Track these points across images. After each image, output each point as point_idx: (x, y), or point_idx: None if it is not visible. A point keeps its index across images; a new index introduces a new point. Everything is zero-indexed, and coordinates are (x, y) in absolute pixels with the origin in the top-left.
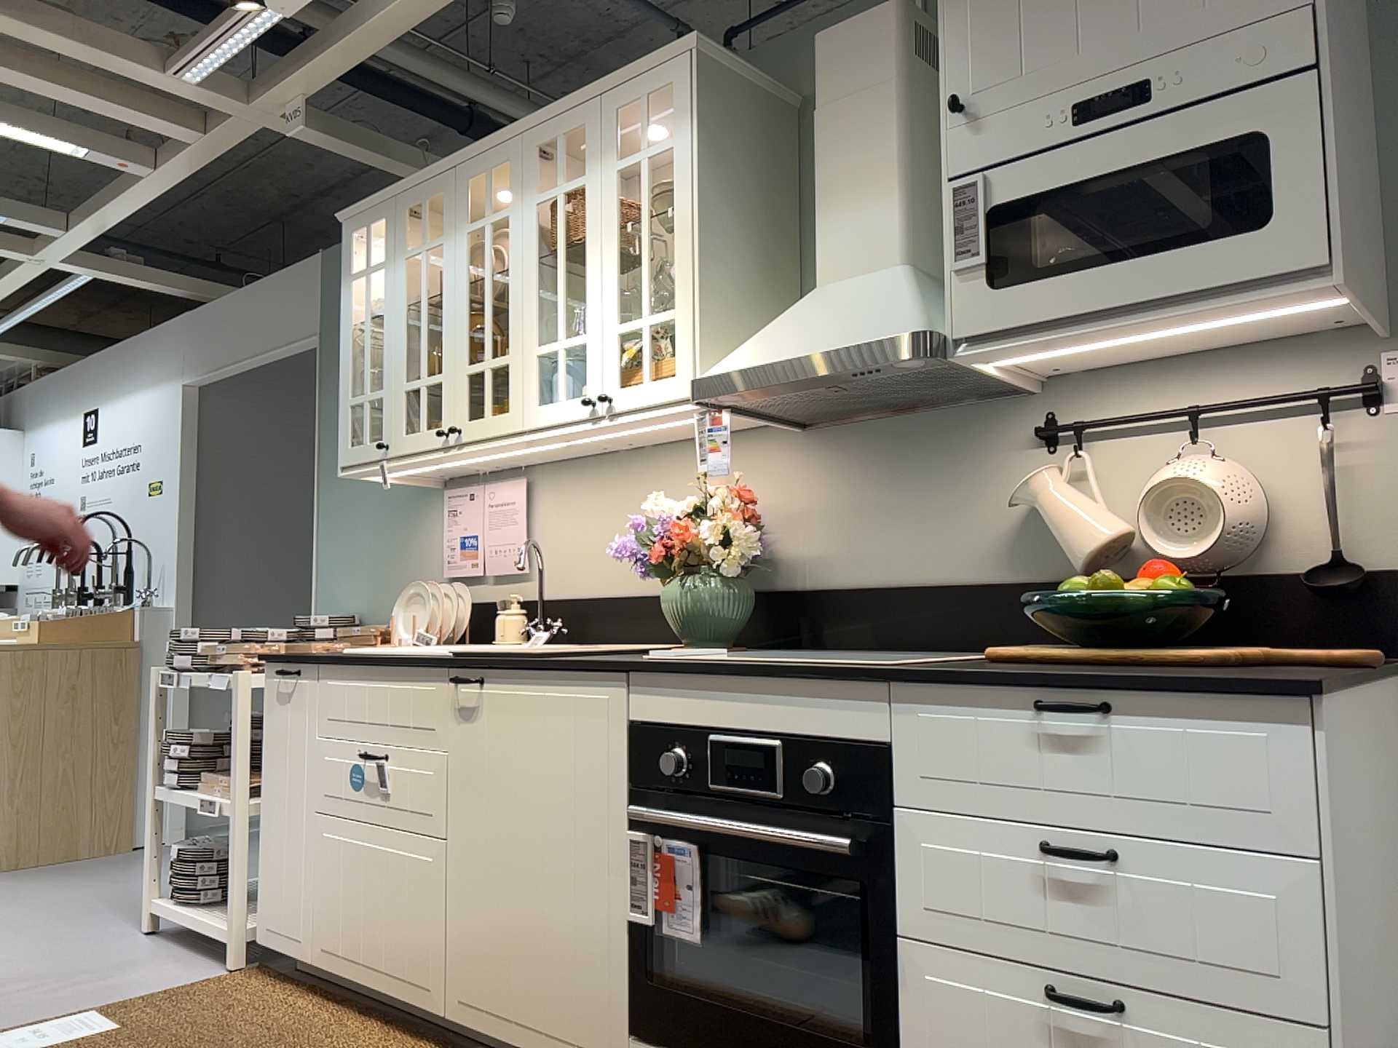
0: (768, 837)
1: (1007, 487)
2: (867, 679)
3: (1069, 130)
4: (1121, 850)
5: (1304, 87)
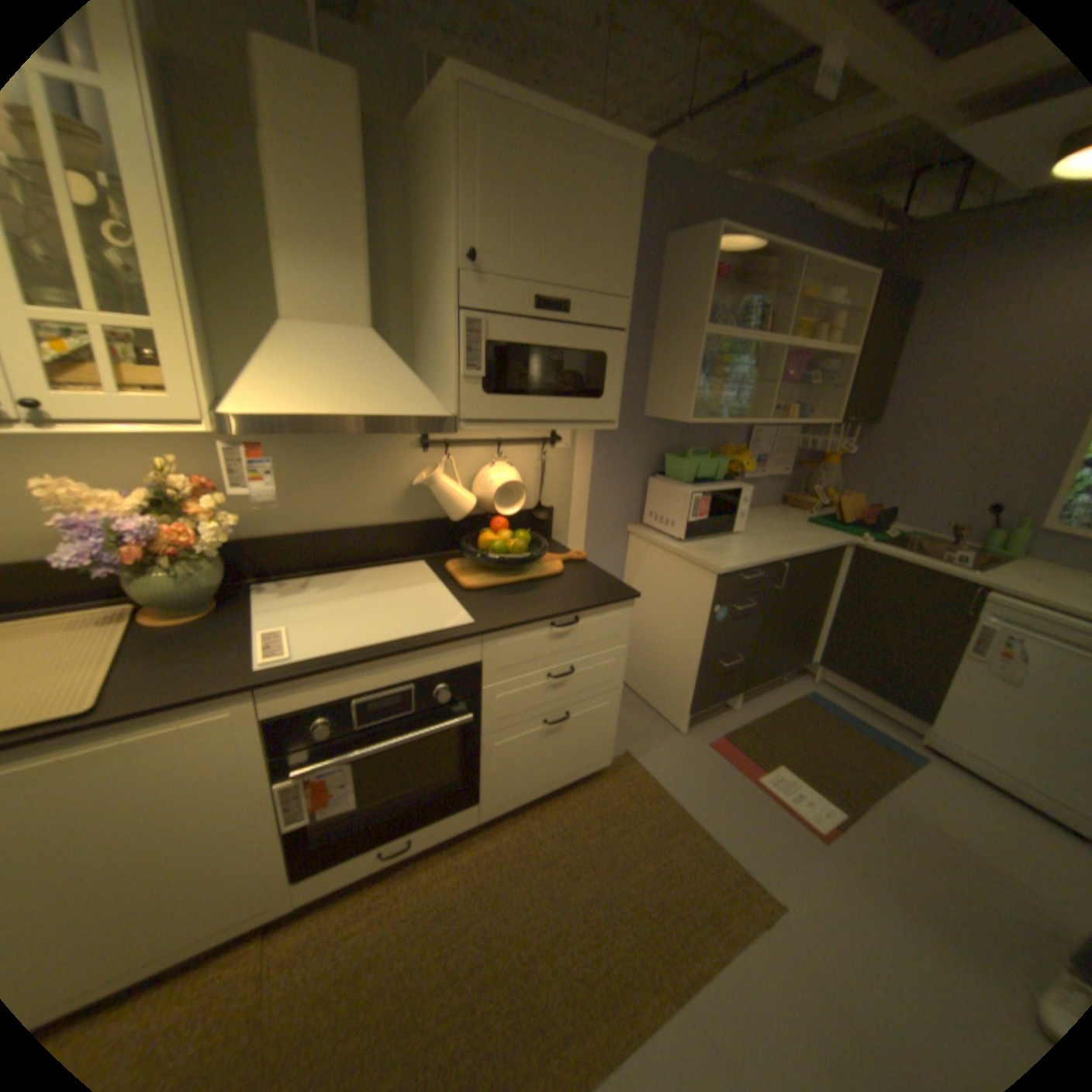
0: (423, 735)
1: (402, 470)
2: (475, 636)
3: (534, 310)
4: (574, 664)
5: (623, 339)
